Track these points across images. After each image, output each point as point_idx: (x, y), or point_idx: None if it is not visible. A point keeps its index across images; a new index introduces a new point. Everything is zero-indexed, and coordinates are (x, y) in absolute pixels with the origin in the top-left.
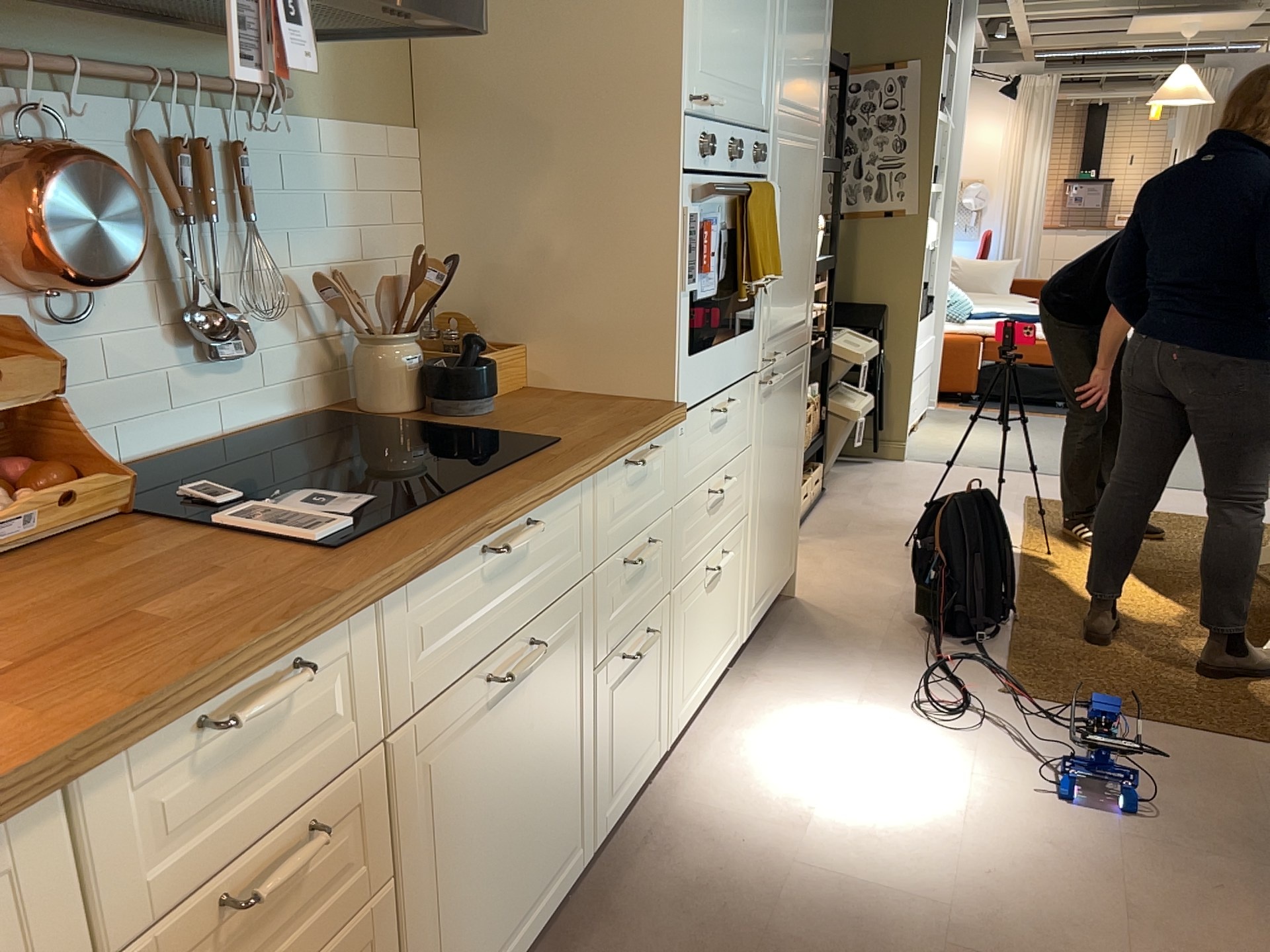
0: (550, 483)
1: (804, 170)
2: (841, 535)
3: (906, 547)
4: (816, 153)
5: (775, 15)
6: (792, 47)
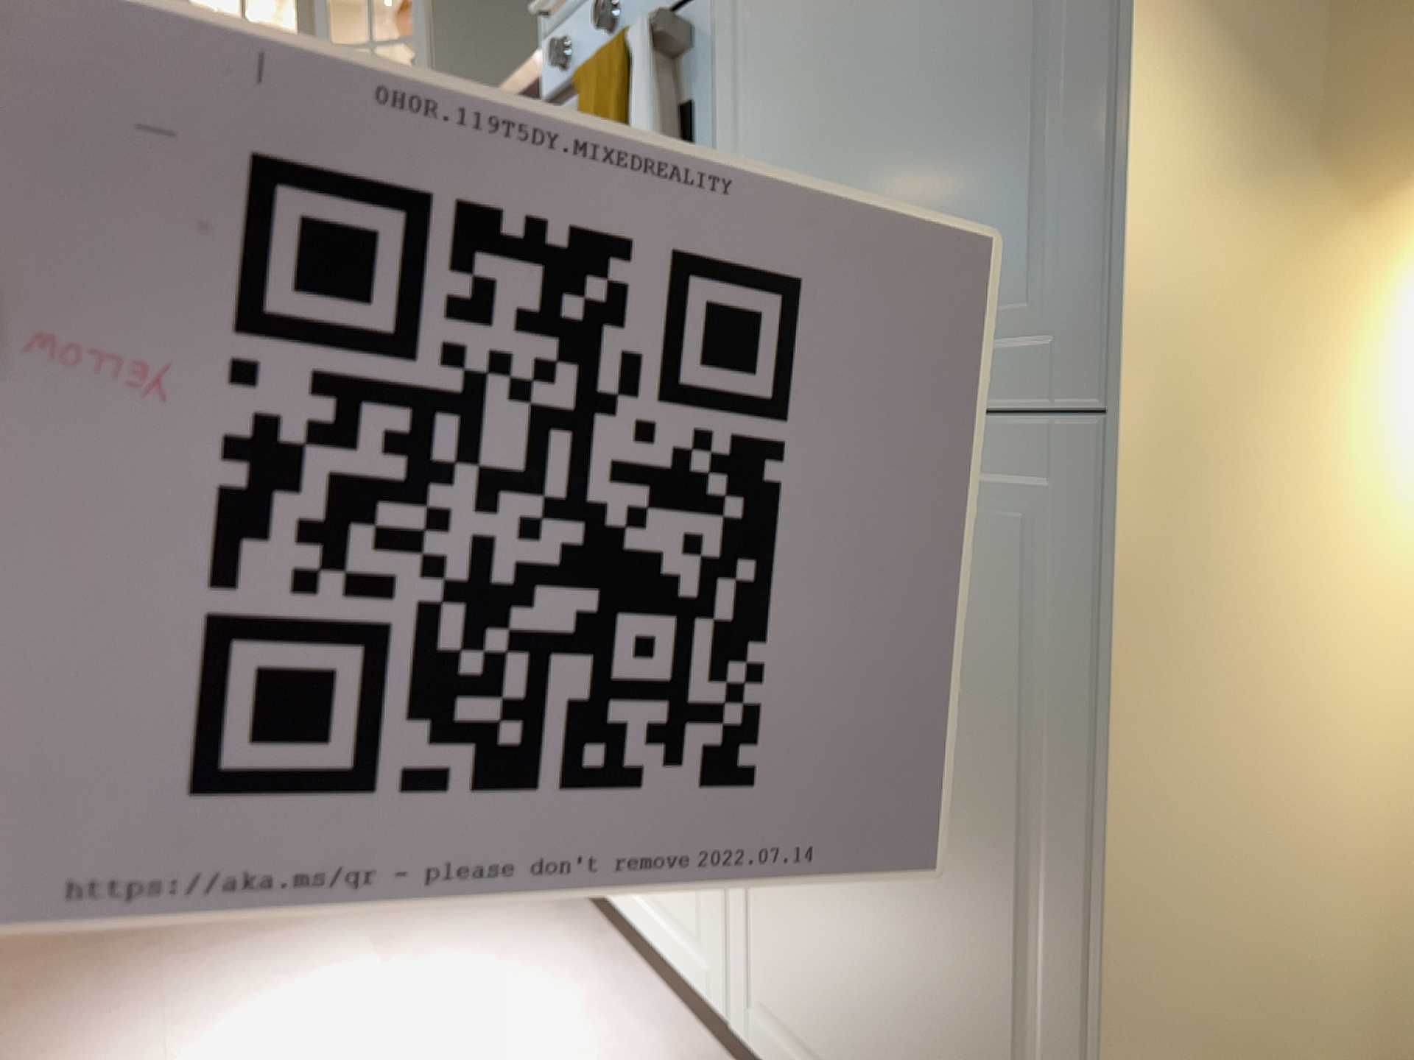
0: None
1: None
2: None
3: None
4: None
5: None
6: None
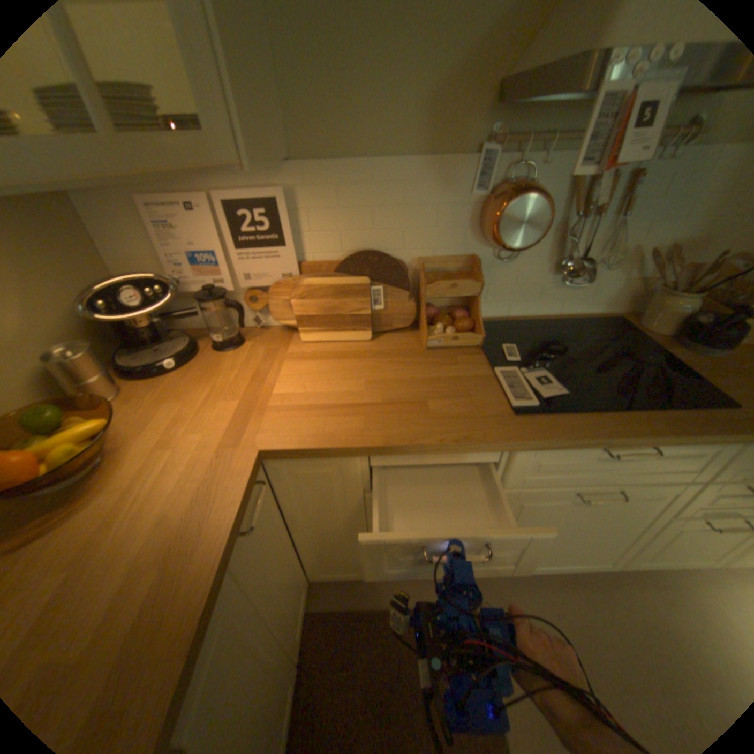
0: (687, 437)
1: None
2: None
3: None
4: None
5: None
6: None
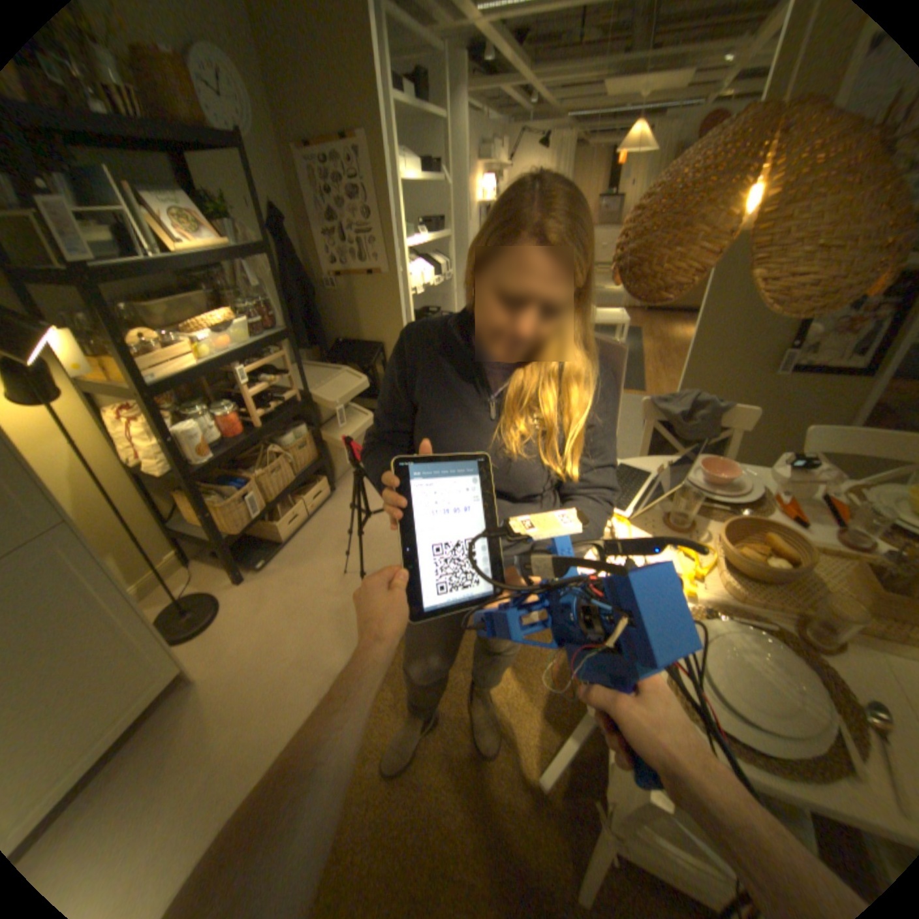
0: None
1: None
2: (305, 561)
3: (343, 579)
4: None
5: None
6: None
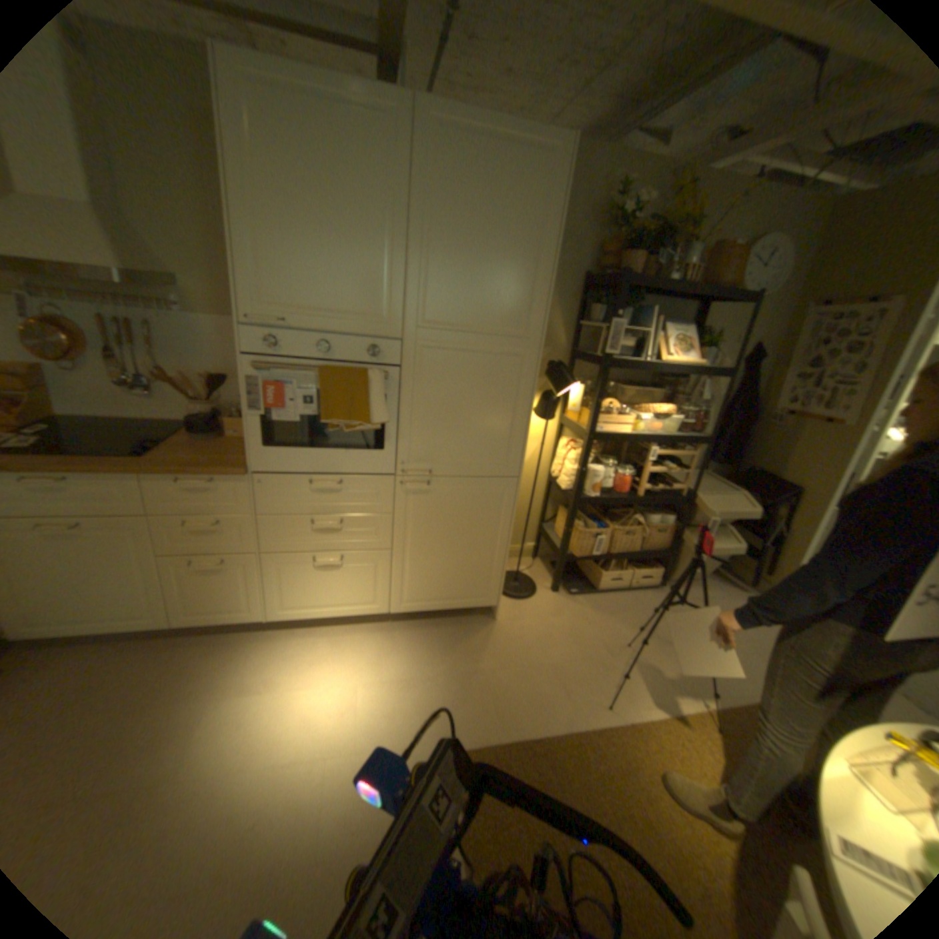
0: (72, 468)
1: (489, 365)
2: (606, 615)
3: (625, 649)
4: (524, 356)
5: (405, 263)
6: (448, 283)
